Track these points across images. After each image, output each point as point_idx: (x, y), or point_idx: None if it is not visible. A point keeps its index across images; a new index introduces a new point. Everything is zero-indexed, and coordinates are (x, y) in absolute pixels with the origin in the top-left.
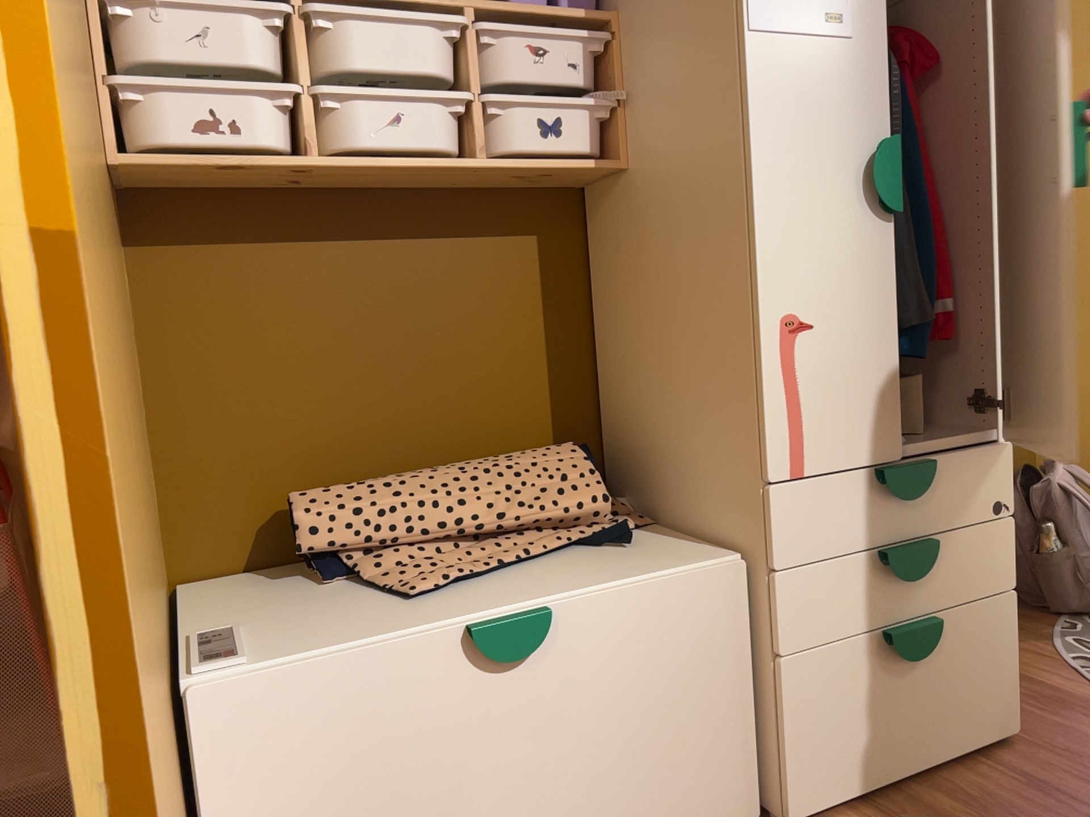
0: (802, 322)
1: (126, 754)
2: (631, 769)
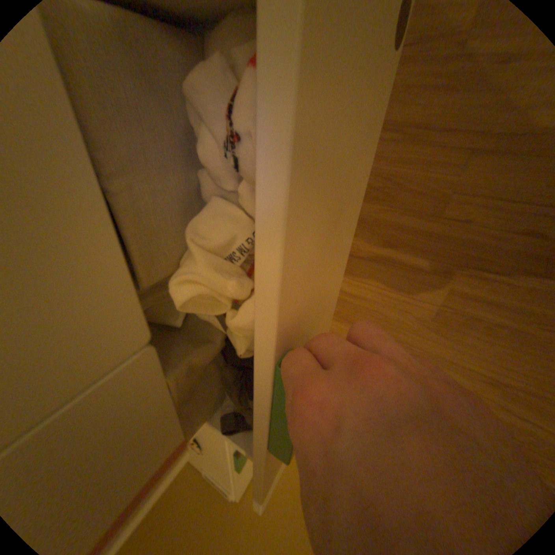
0: None
1: None
2: None
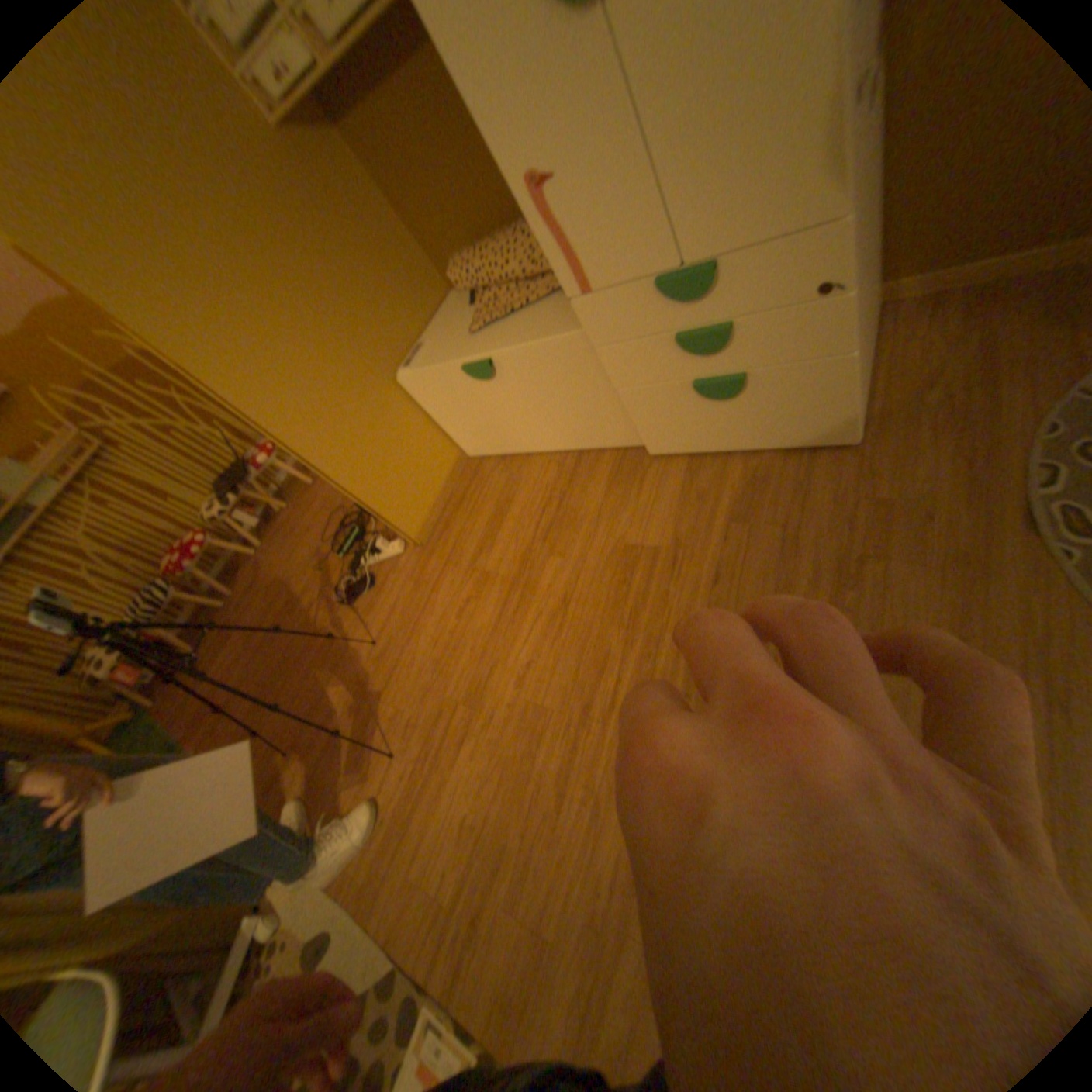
0: (540, 170)
1: (293, 446)
2: (564, 415)
